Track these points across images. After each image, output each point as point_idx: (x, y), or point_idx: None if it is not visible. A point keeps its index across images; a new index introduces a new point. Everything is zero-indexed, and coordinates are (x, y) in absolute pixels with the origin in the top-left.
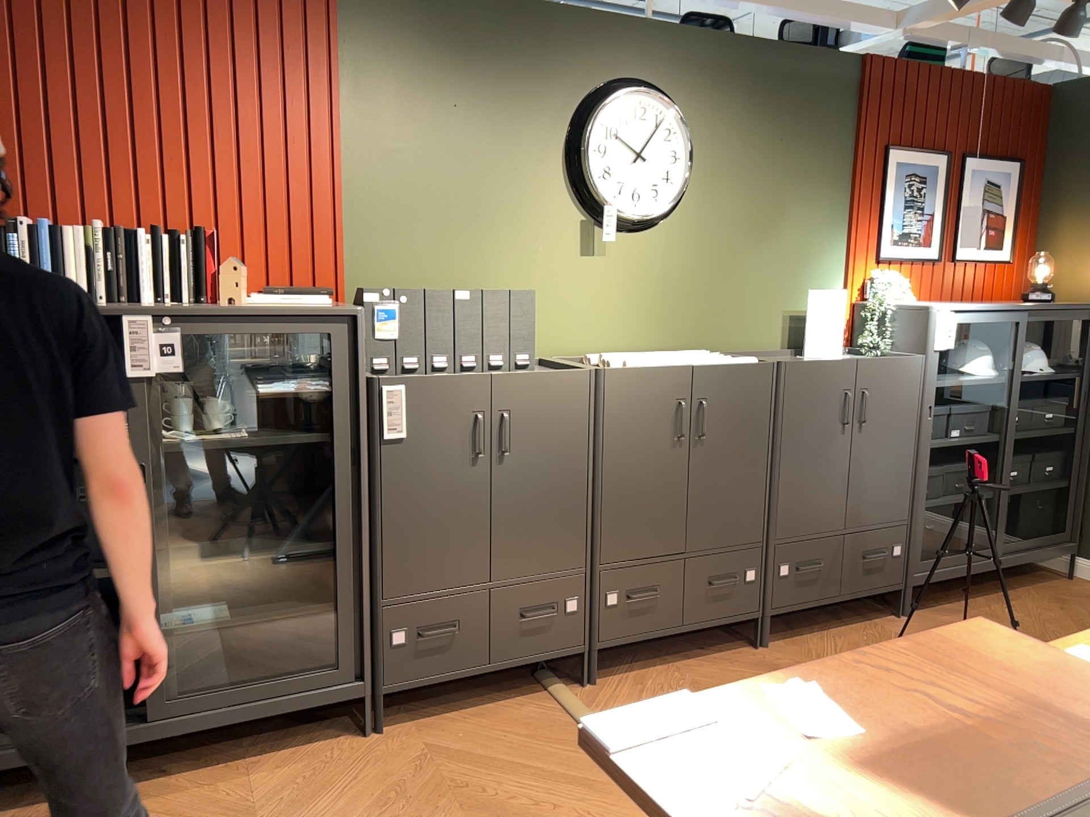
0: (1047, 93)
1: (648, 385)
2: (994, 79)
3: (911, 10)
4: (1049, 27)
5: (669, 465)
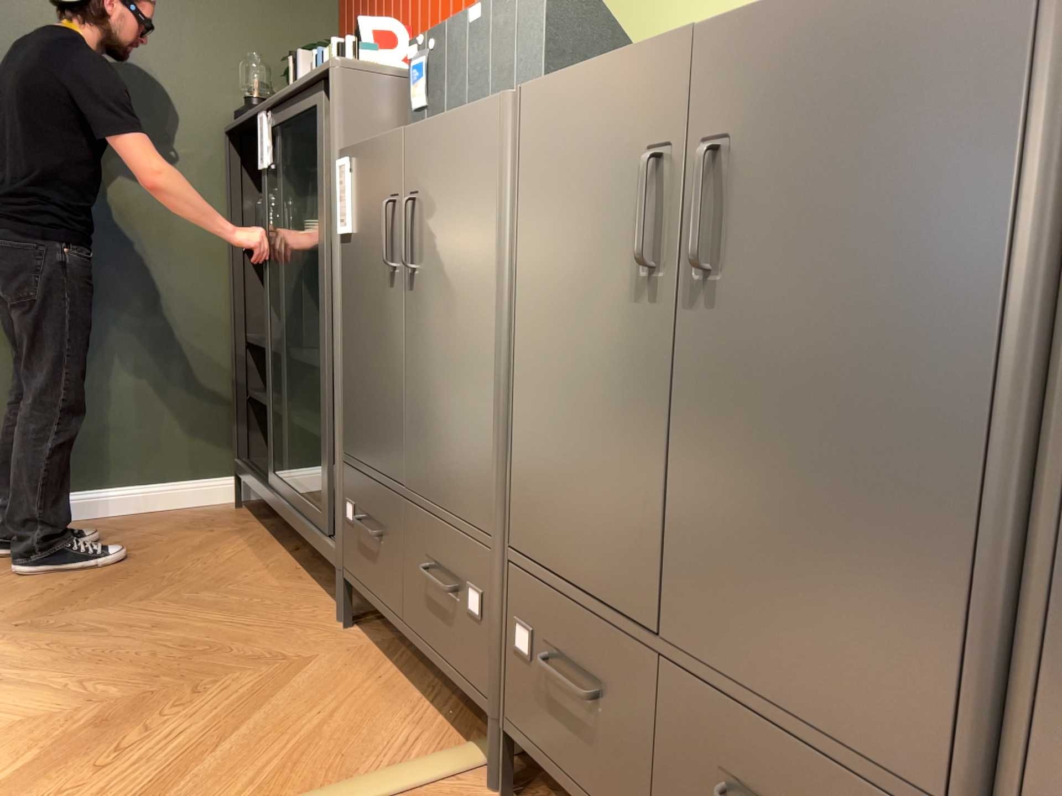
0: None
1: (588, 115)
2: None
3: None
4: None
5: (624, 346)
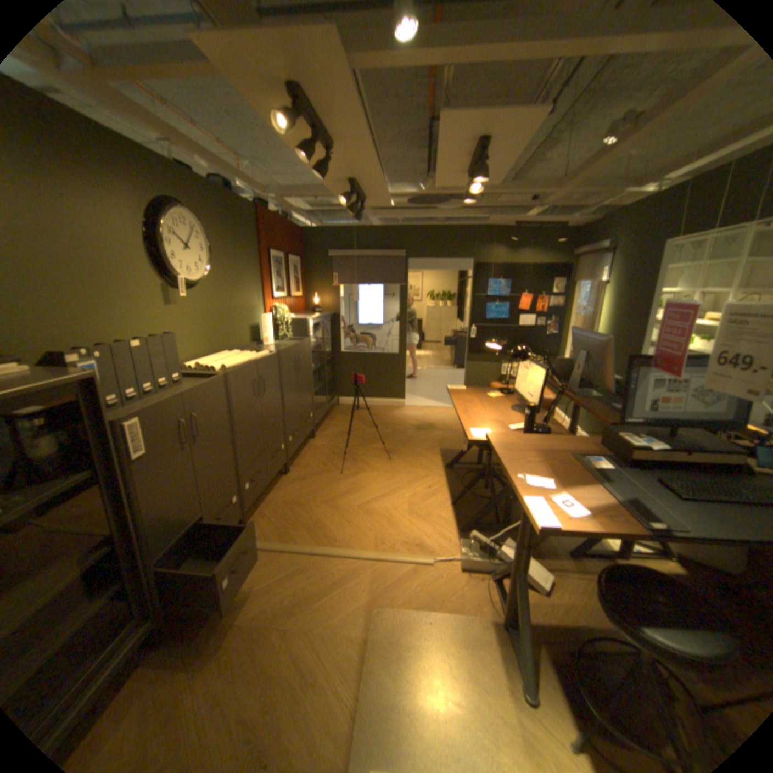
0: (302, 230)
1: (244, 375)
2: (290, 221)
3: (271, 186)
4: (307, 205)
5: (255, 411)
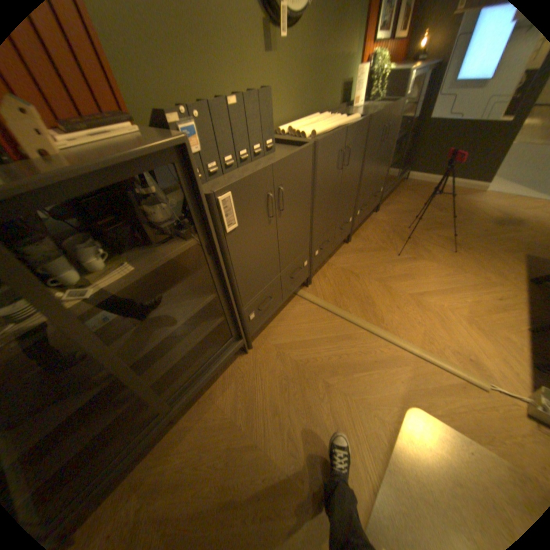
0: None
1: (332, 145)
2: None
3: None
4: None
5: (335, 186)
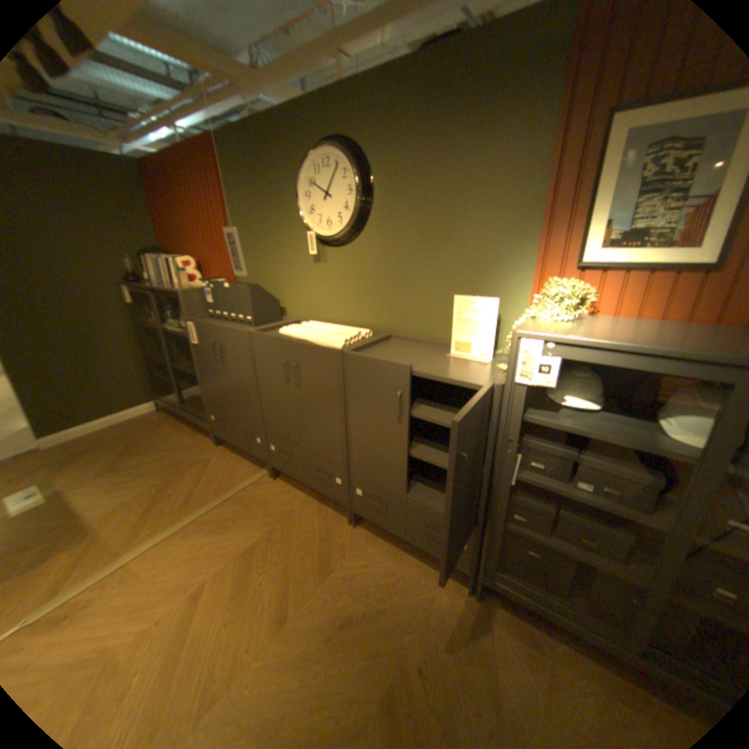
0: None
1: (268, 346)
2: None
3: None
4: None
5: (284, 394)
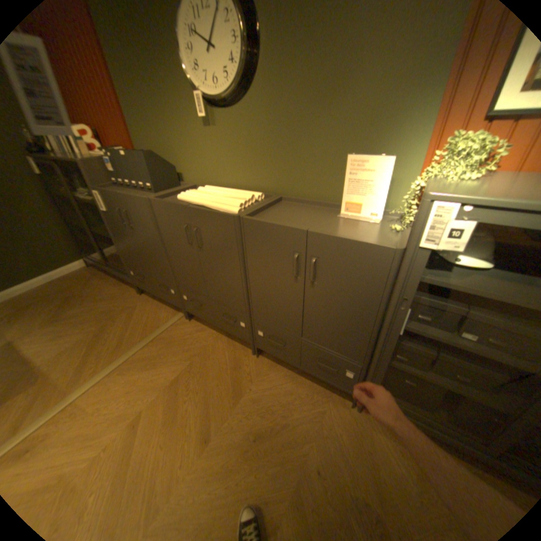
0: None
1: (169, 212)
2: None
3: None
4: None
5: (190, 255)
